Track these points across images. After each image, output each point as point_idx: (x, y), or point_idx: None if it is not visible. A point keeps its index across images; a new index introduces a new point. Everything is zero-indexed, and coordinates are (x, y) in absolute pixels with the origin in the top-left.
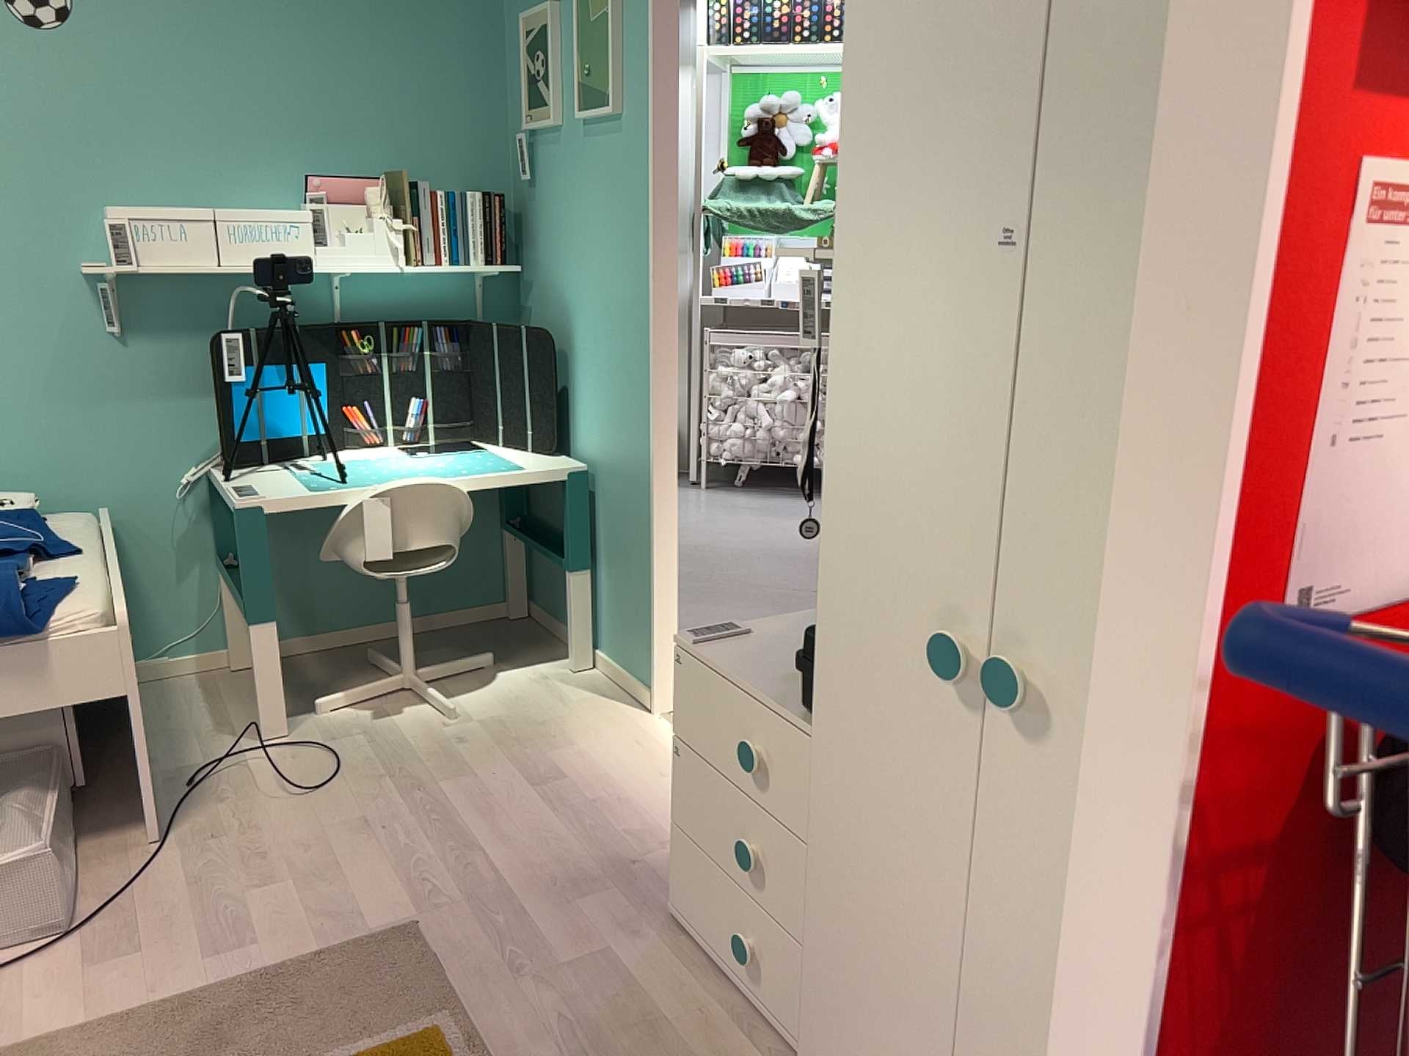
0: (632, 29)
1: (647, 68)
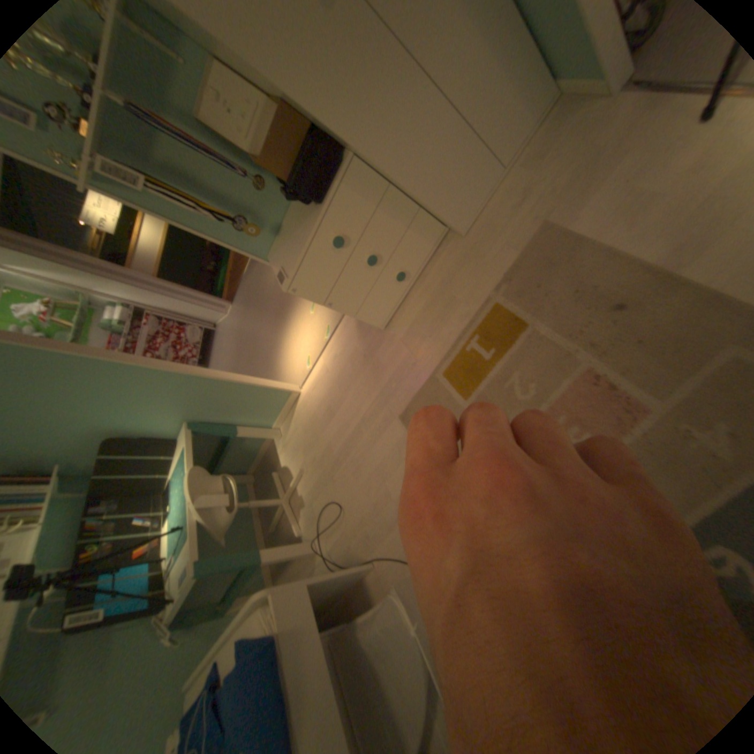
0: None
1: None
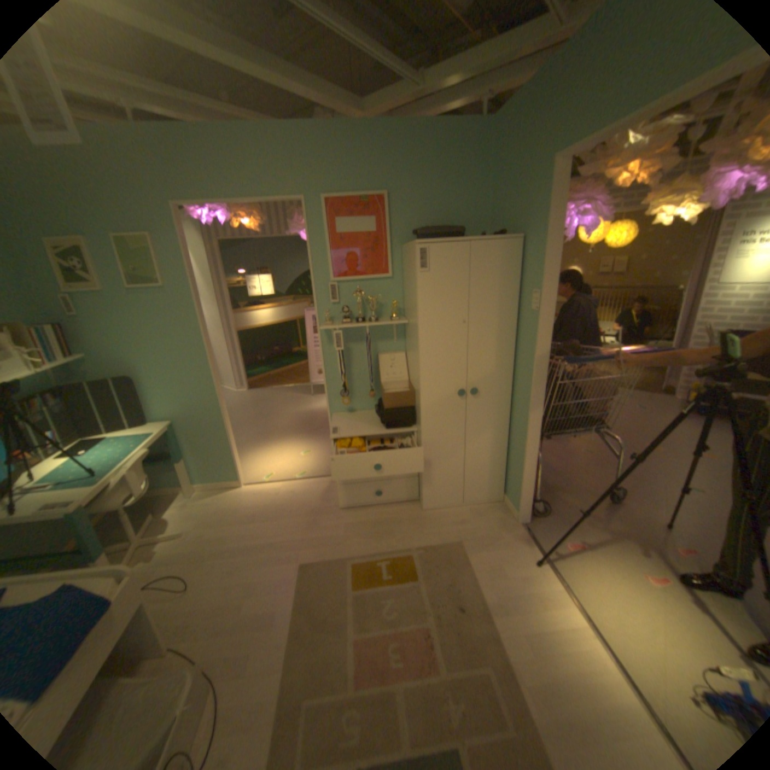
0: (166, 254)
1: (183, 270)
